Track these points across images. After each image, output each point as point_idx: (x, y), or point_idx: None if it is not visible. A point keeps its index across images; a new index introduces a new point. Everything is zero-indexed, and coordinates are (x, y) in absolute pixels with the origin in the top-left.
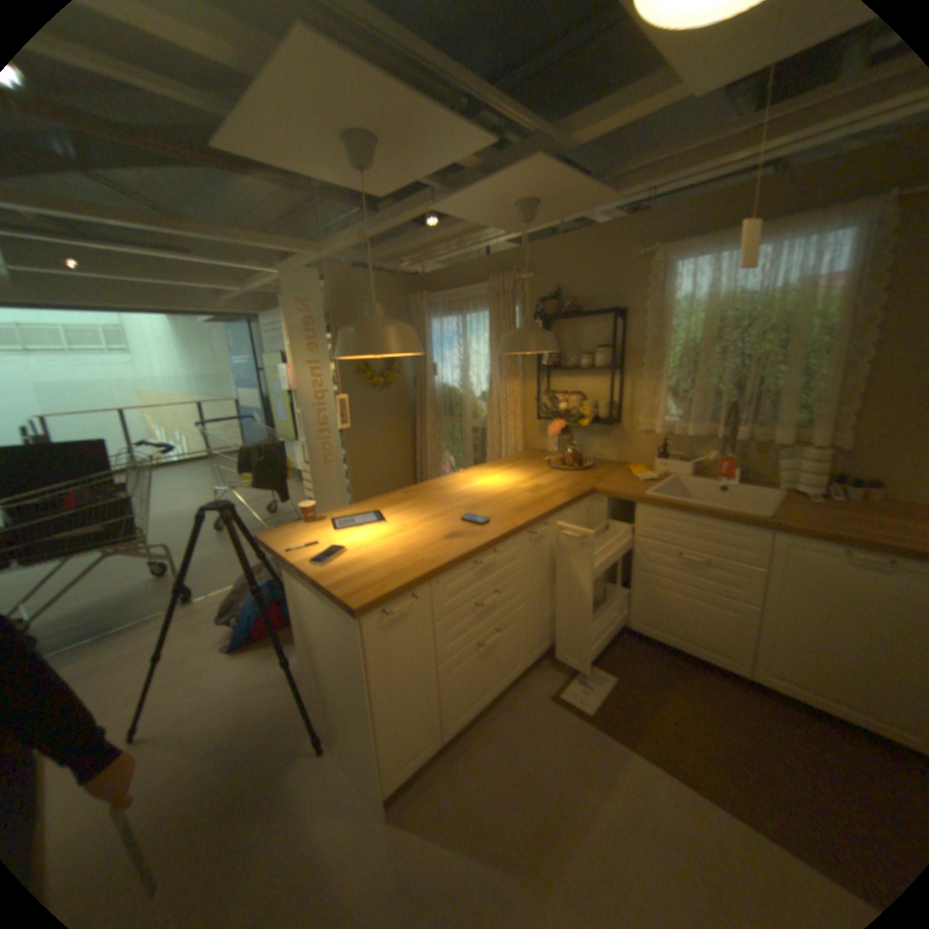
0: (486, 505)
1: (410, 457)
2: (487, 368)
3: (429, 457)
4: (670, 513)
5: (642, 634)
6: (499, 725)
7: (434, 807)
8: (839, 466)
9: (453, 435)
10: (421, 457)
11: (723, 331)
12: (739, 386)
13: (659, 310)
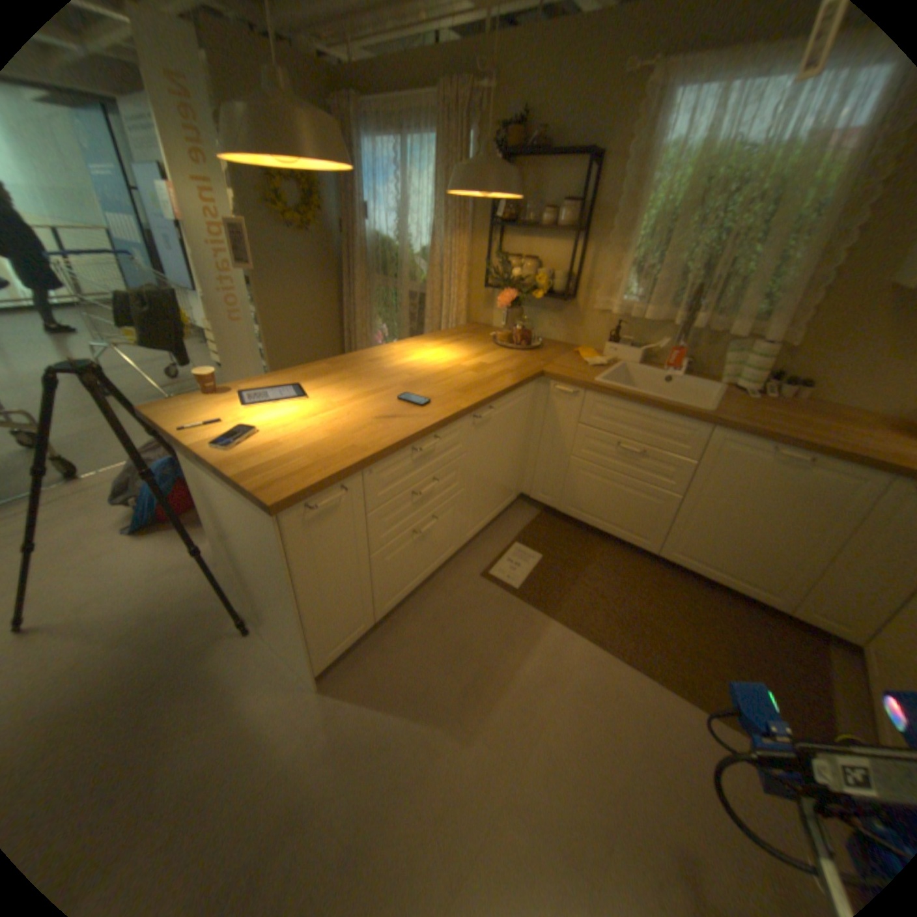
0: (425, 383)
1: (334, 322)
2: (428, 216)
3: (356, 323)
4: (615, 401)
5: (567, 515)
6: (429, 599)
7: (365, 675)
8: (780, 362)
9: (385, 299)
10: (348, 323)
11: (707, 193)
12: (707, 265)
13: (641, 158)
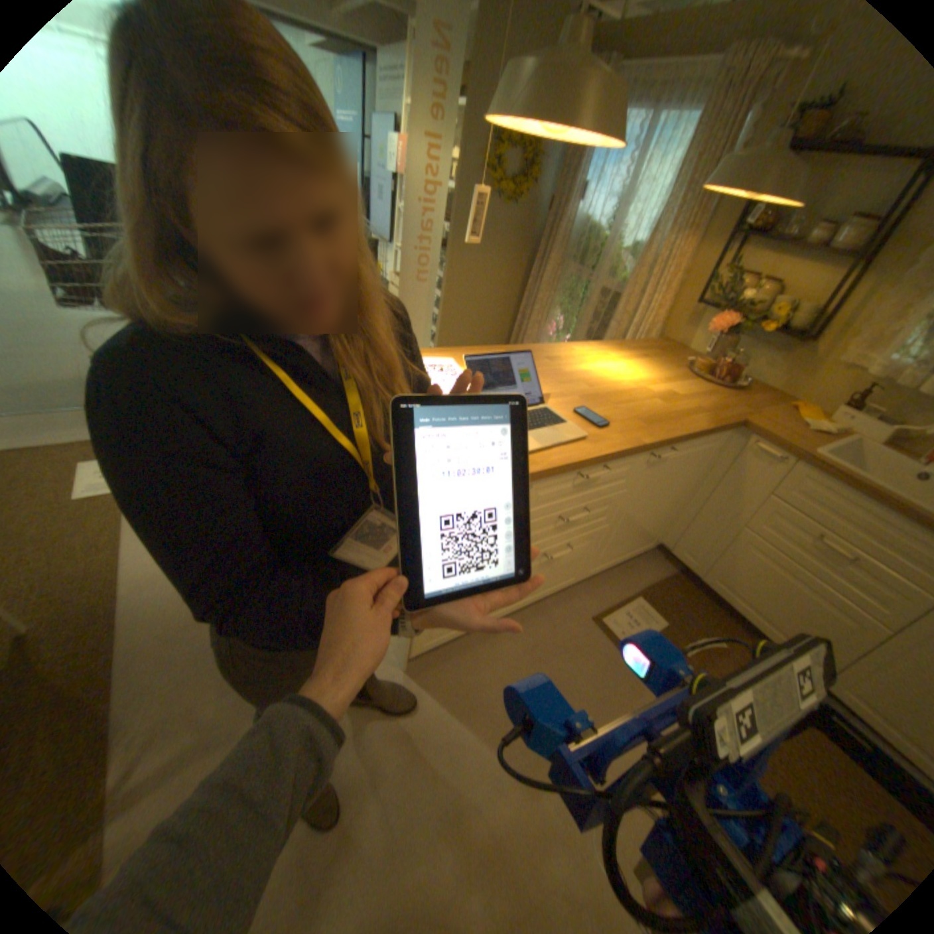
0: (605, 399)
1: (512, 302)
2: (657, 206)
3: (535, 308)
4: (840, 486)
5: (713, 589)
6: (533, 623)
7: (452, 676)
8: None
9: (573, 289)
10: (525, 306)
11: None
12: None
13: None
